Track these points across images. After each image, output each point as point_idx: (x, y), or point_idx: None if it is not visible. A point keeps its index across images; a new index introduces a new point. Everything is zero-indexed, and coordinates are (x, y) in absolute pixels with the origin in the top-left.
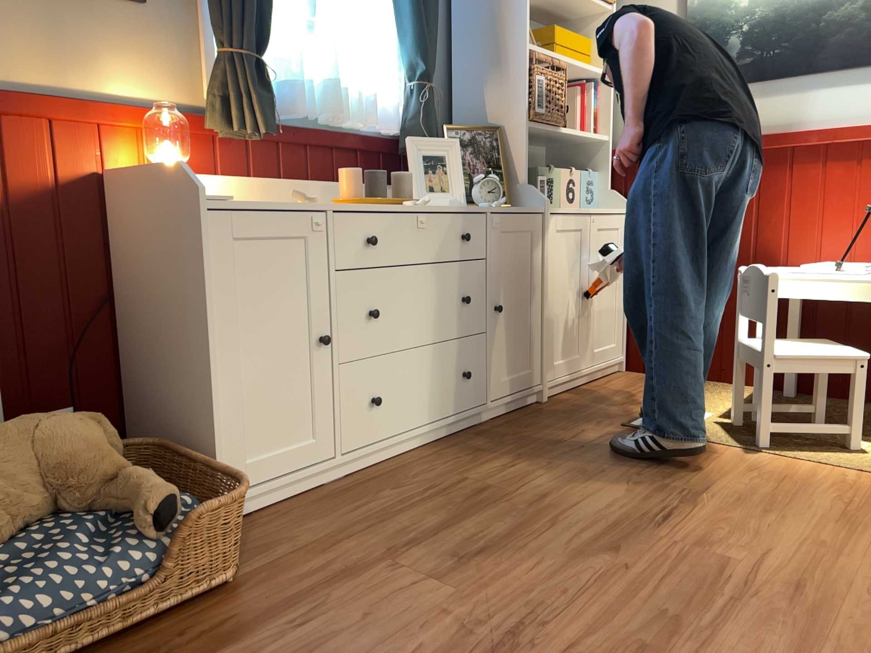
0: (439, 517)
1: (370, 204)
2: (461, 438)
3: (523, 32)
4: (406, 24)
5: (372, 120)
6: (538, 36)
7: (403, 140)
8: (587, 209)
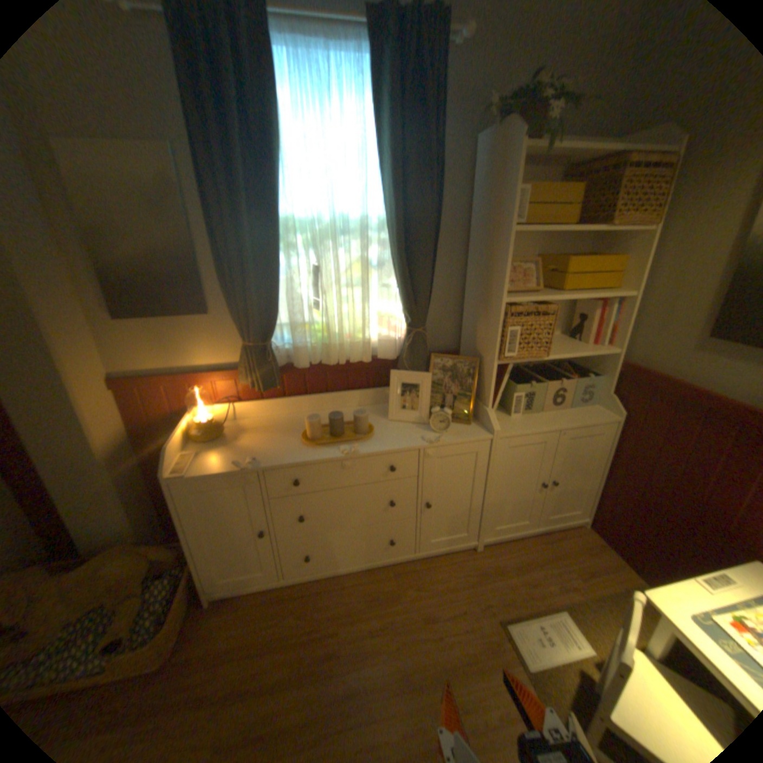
0: (282, 674)
1: (319, 445)
2: (384, 575)
3: (502, 290)
4: (399, 287)
5: (364, 360)
6: (556, 261)
7: (399, 364)
8: (560, 425)
